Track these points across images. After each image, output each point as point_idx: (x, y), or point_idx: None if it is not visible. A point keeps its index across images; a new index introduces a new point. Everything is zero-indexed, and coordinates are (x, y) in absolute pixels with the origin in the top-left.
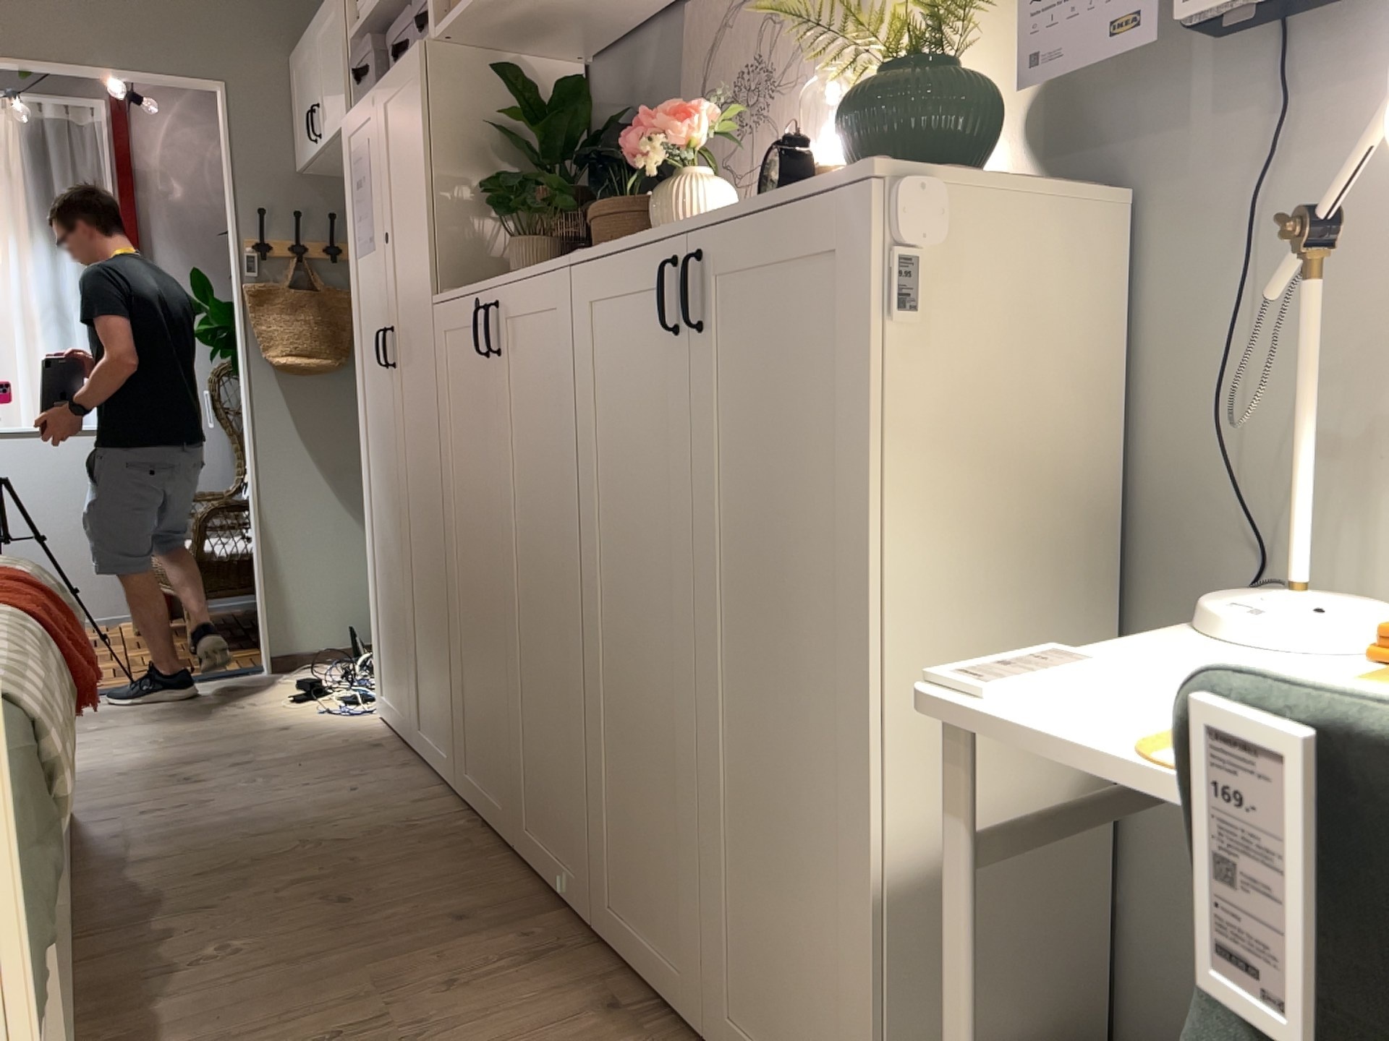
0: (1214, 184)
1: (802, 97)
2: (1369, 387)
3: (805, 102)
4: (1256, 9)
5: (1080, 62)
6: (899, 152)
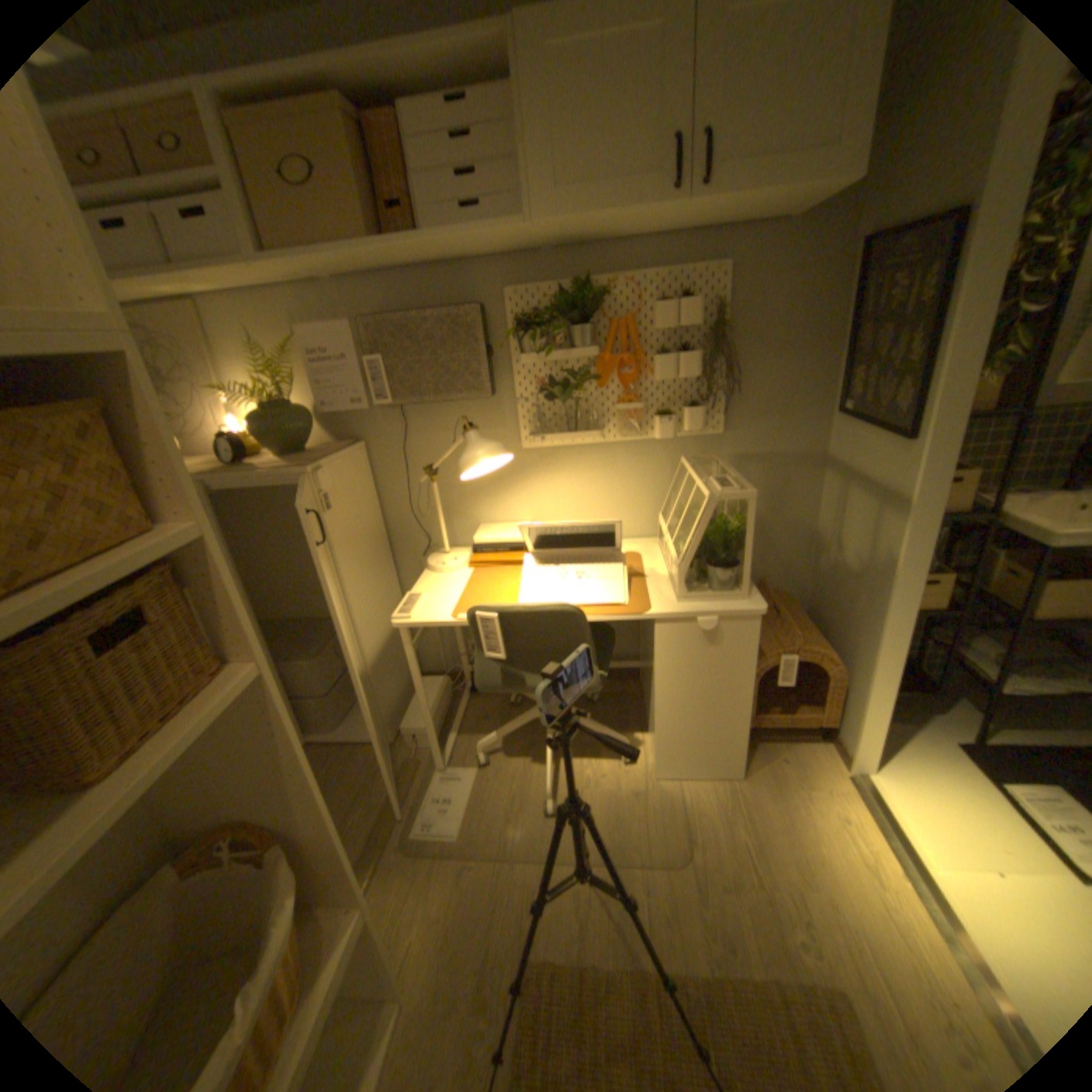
0: (384, 439)
1: (189, 389)
2: (444, 502)
3: (191, 391)
4: (391, 404)
5: (336, 407)
6: (280, 439)
